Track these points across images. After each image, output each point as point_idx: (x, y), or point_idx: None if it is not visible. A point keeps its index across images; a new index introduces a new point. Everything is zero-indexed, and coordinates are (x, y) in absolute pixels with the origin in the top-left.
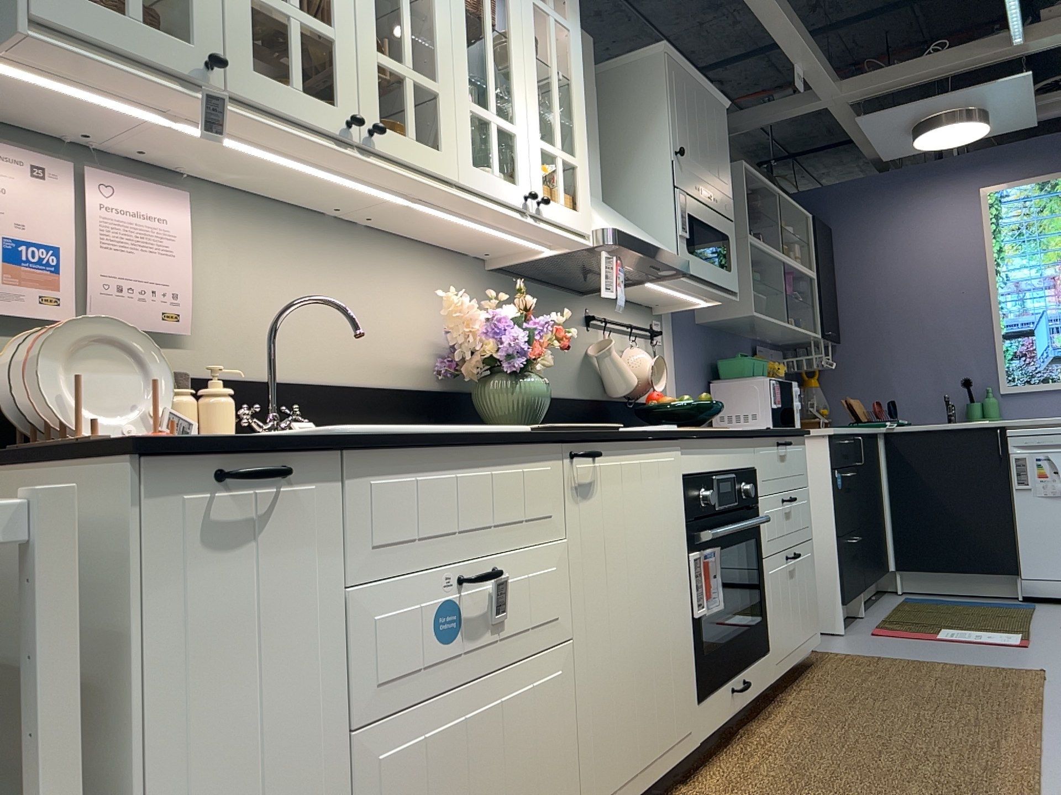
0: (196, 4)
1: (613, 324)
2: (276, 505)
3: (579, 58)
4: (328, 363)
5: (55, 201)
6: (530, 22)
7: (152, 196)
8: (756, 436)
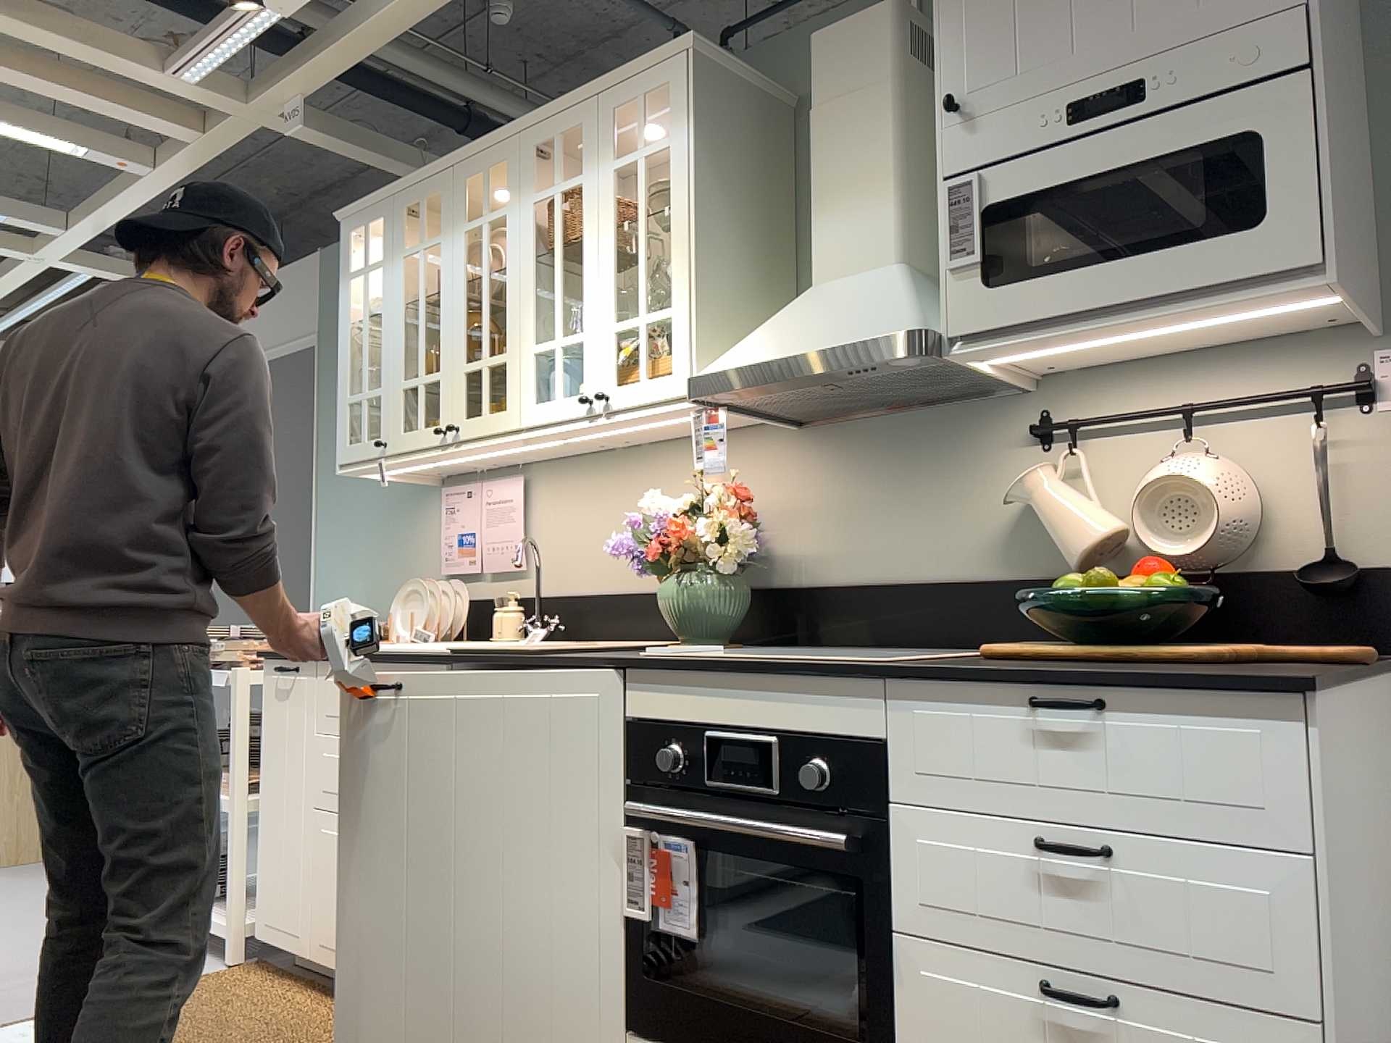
0: (382, 414)
1: (1114, 421)
2: (296, 684)
3: (680, 168)
4: (612, 575)
5: (472, 506)
6: (606, 198)
7: (504, 486)
8: (863, 675)
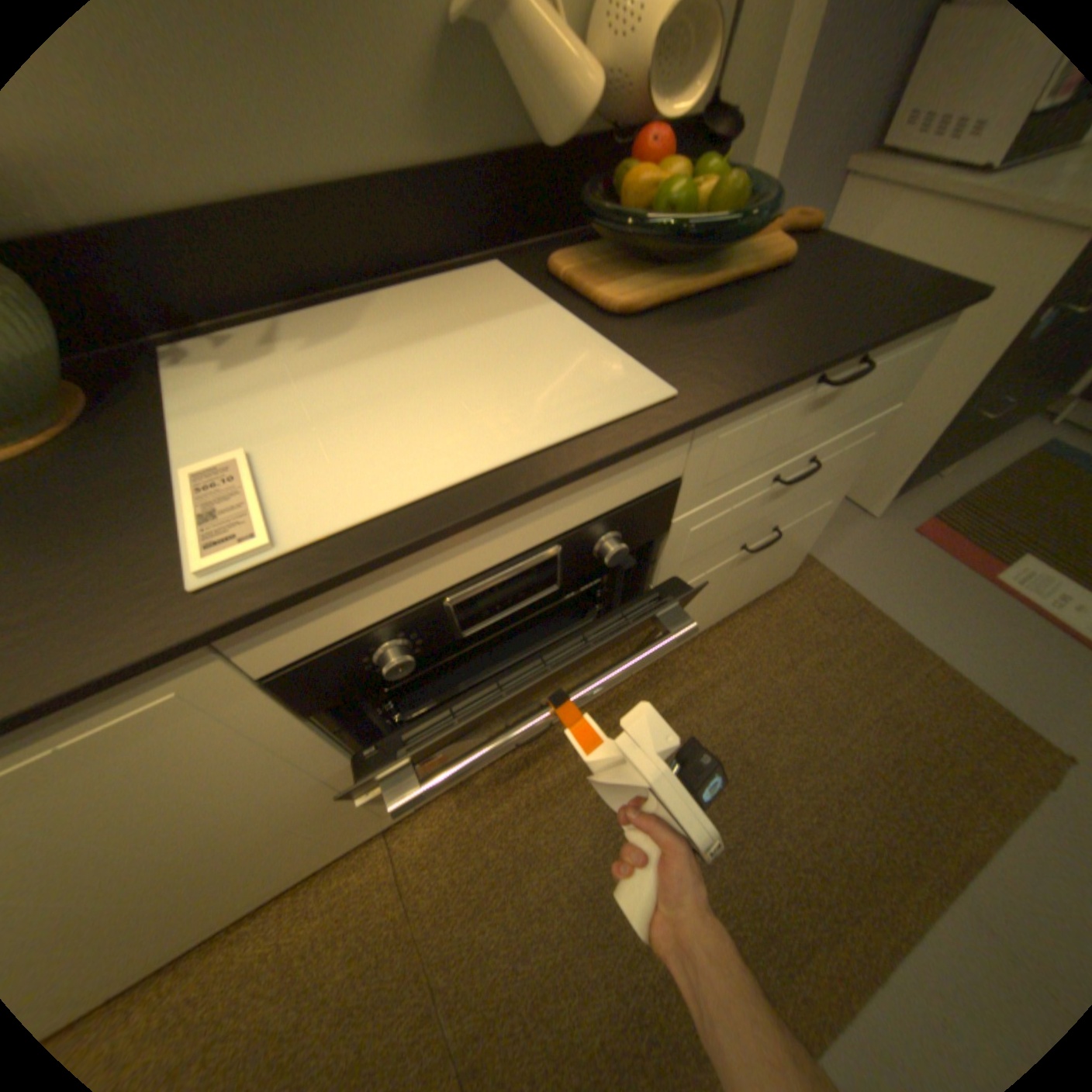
0: None
1: None
2: None
3: None
4: None
5: None
6: None
7: None
8: (685, 430)
